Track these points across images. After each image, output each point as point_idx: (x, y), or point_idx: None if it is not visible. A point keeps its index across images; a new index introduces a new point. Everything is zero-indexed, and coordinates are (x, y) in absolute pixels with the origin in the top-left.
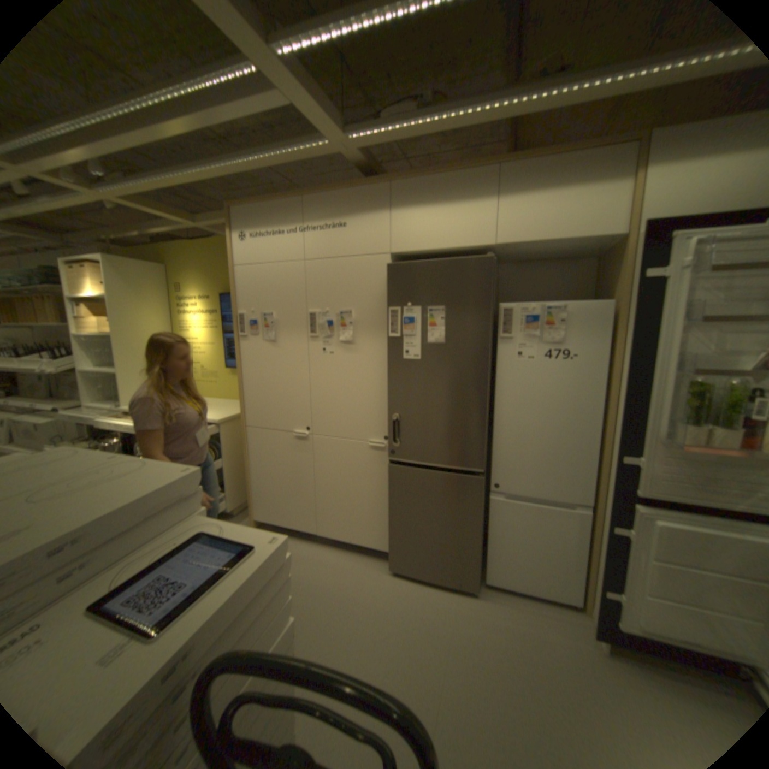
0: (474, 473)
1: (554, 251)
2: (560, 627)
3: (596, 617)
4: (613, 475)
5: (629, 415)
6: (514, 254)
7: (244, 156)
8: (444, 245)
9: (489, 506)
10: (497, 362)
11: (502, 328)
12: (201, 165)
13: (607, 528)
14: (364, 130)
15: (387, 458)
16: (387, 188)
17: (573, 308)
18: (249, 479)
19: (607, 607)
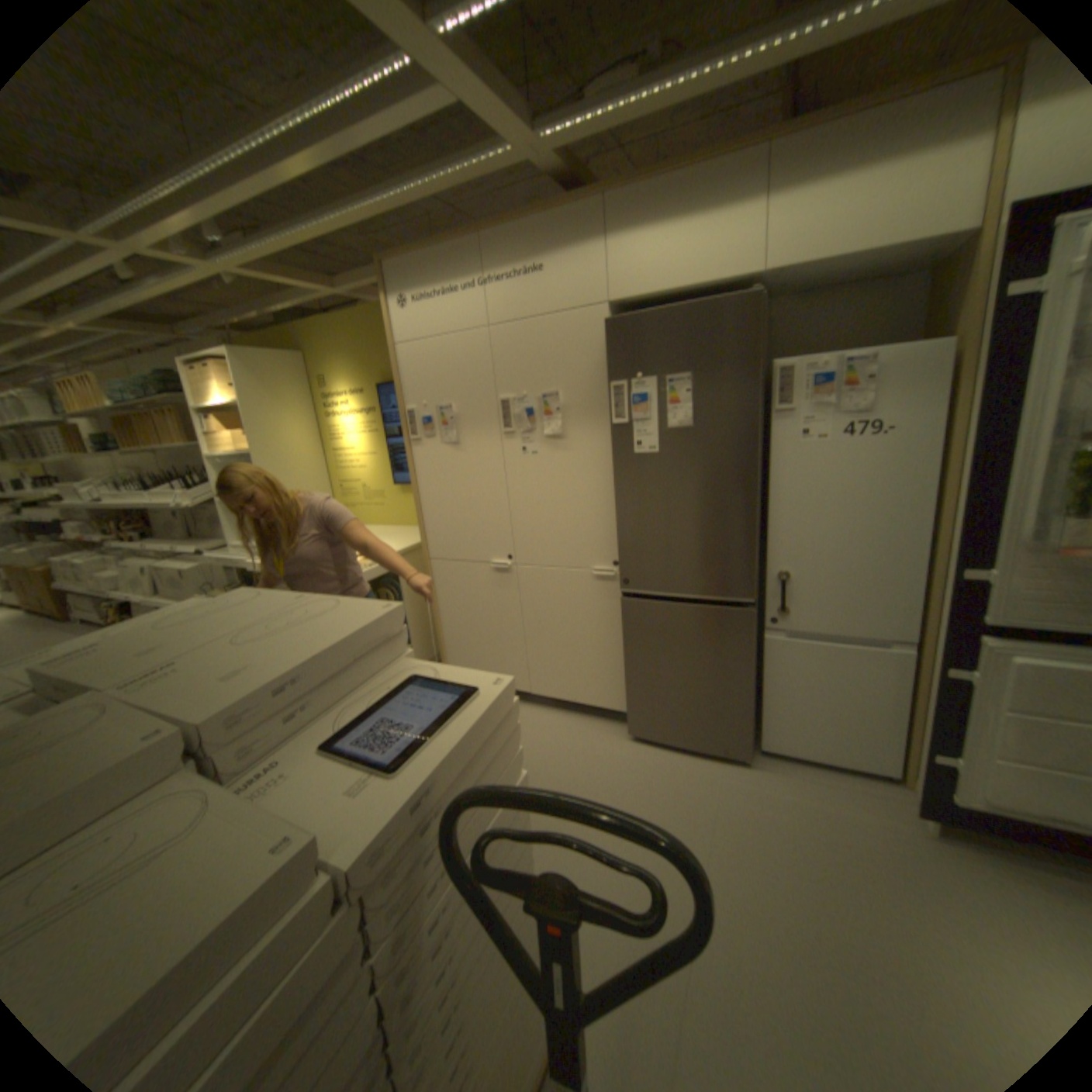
0: (741, 605)
1: (858, 269)
2: (867, 802)
3: (920, 790)
4: (949, 597)
5: (974, 508)
6: (794, 281)
7: (395, 186)
8: (686, 281)
9: (764, 648)
10: (771, 447)
11: (777, 396)
12: (340, 207)
13: (938, 671)
14: (560, 121)
15: (619, 589)
16: (597, 205)
17: (888, 355)
18: (439, 626)
19: (936, 774)
